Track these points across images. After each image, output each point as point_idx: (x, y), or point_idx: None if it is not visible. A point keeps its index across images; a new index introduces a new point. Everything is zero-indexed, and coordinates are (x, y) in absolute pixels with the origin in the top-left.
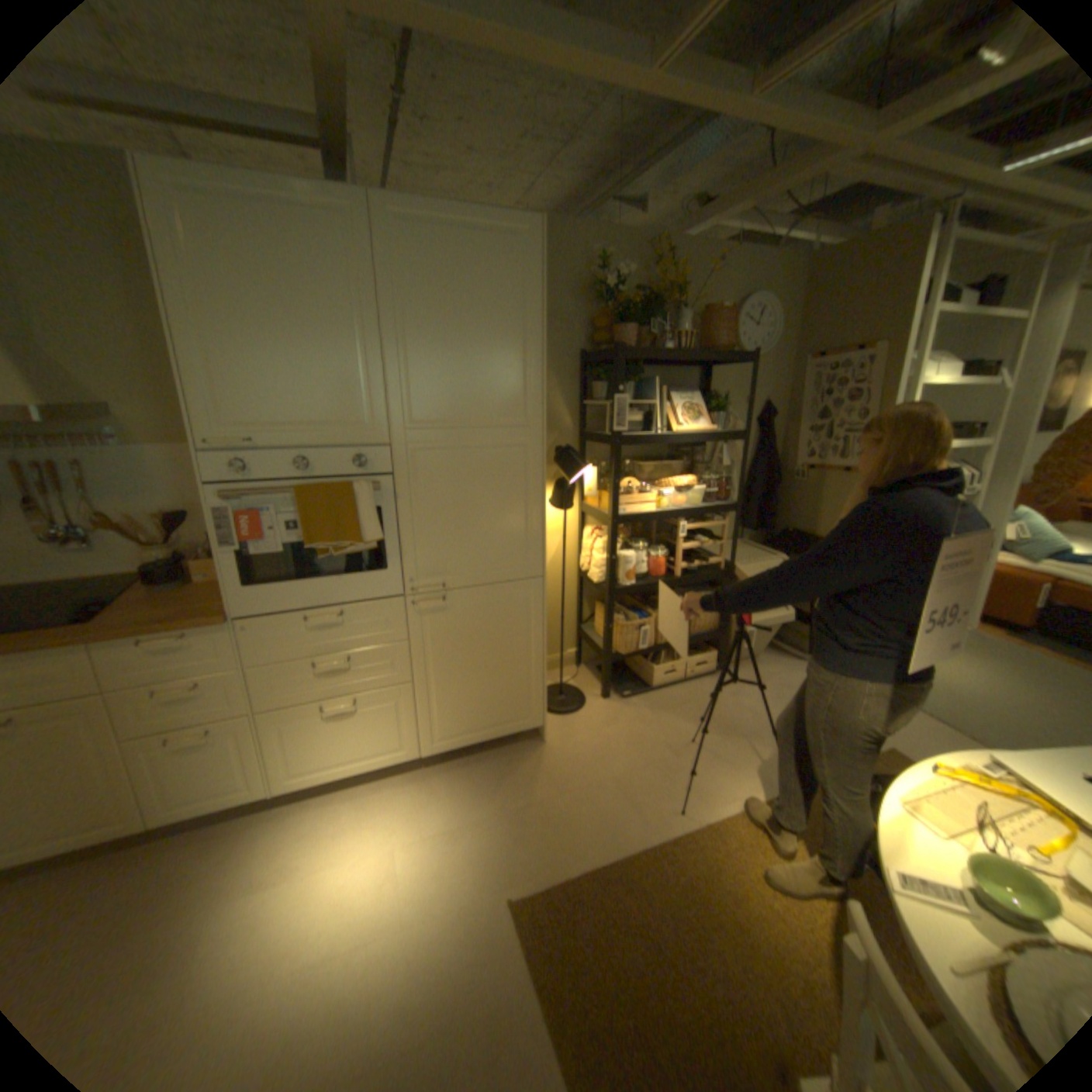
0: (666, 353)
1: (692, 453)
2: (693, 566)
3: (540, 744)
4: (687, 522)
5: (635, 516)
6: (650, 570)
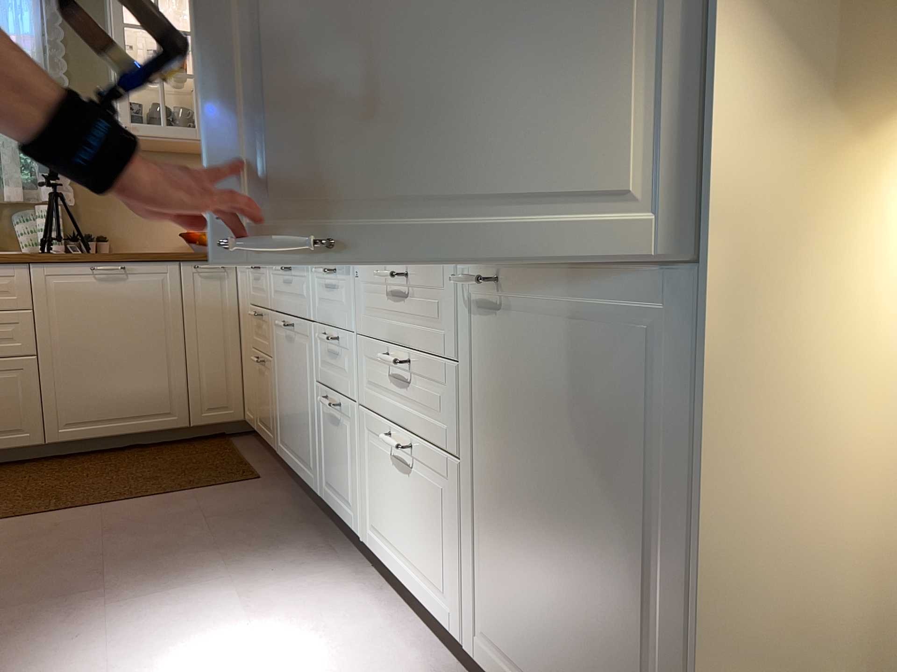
0: None
1: None
2: None
3: None
4: None
5: None
6: None
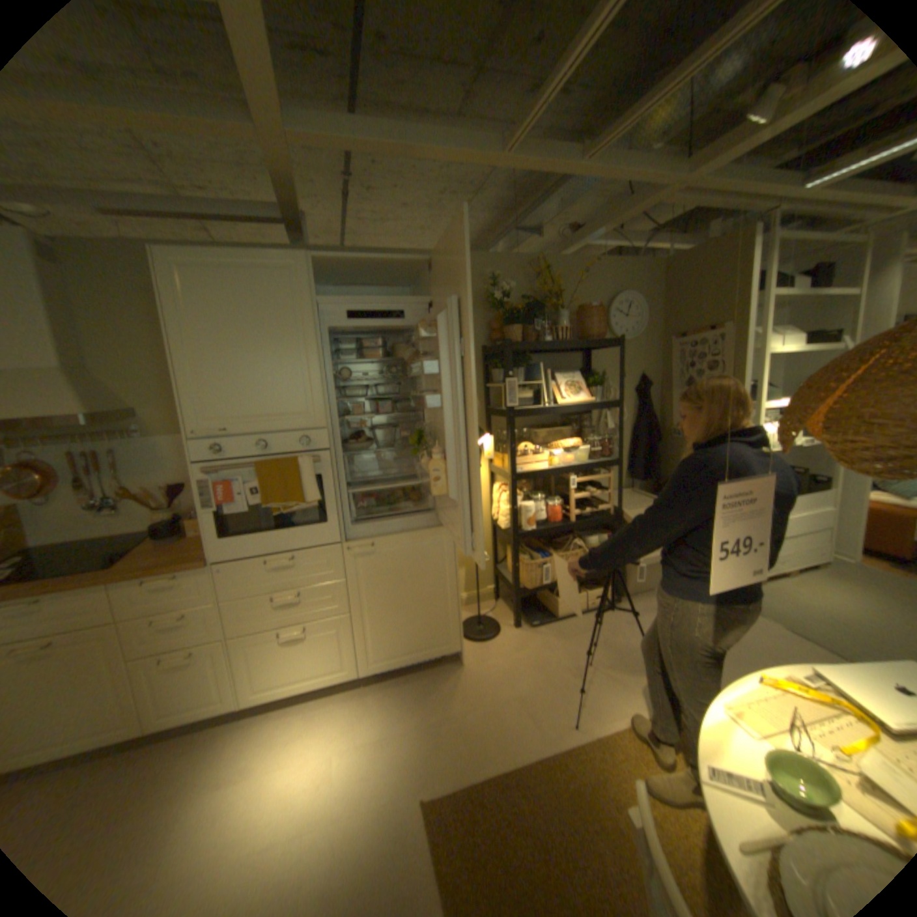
0: (548, 344)
1: (580, 419)
2: (586, 512)
3: (459, 667)
4: (578, 476)
5: (531, 473)
6: (549, 517)
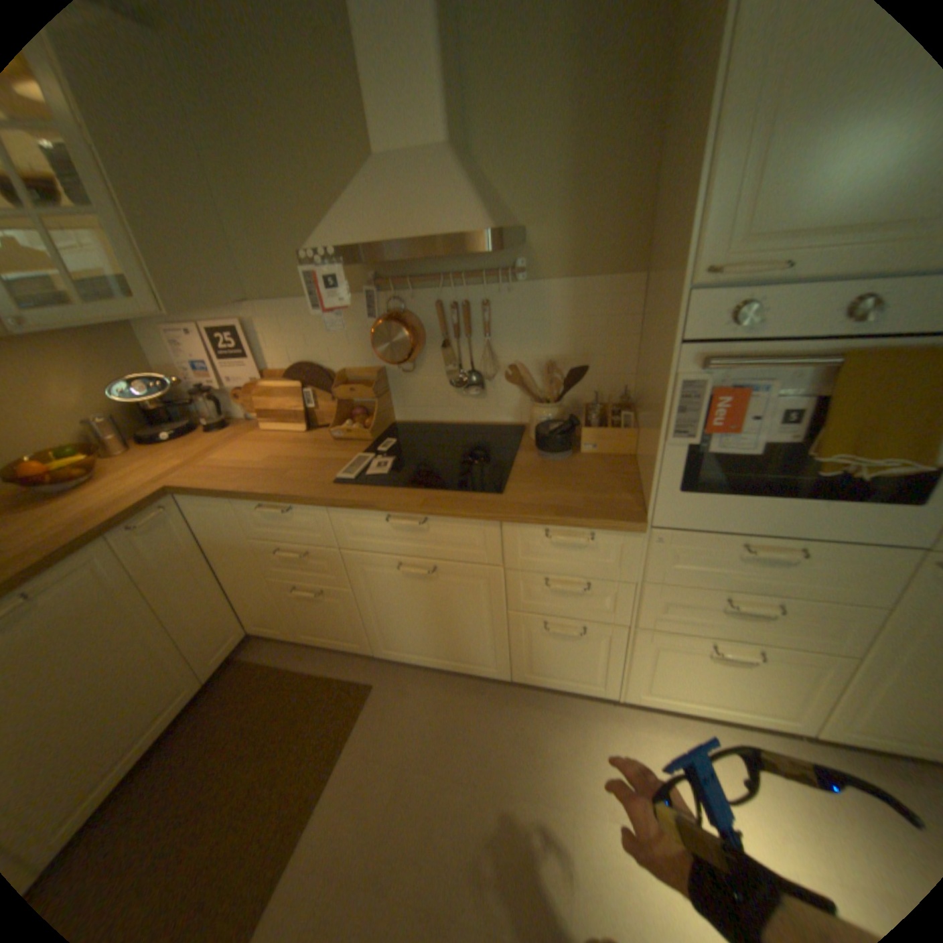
0: None
1: None
2: None
3: None
4: None
5: None
6: None
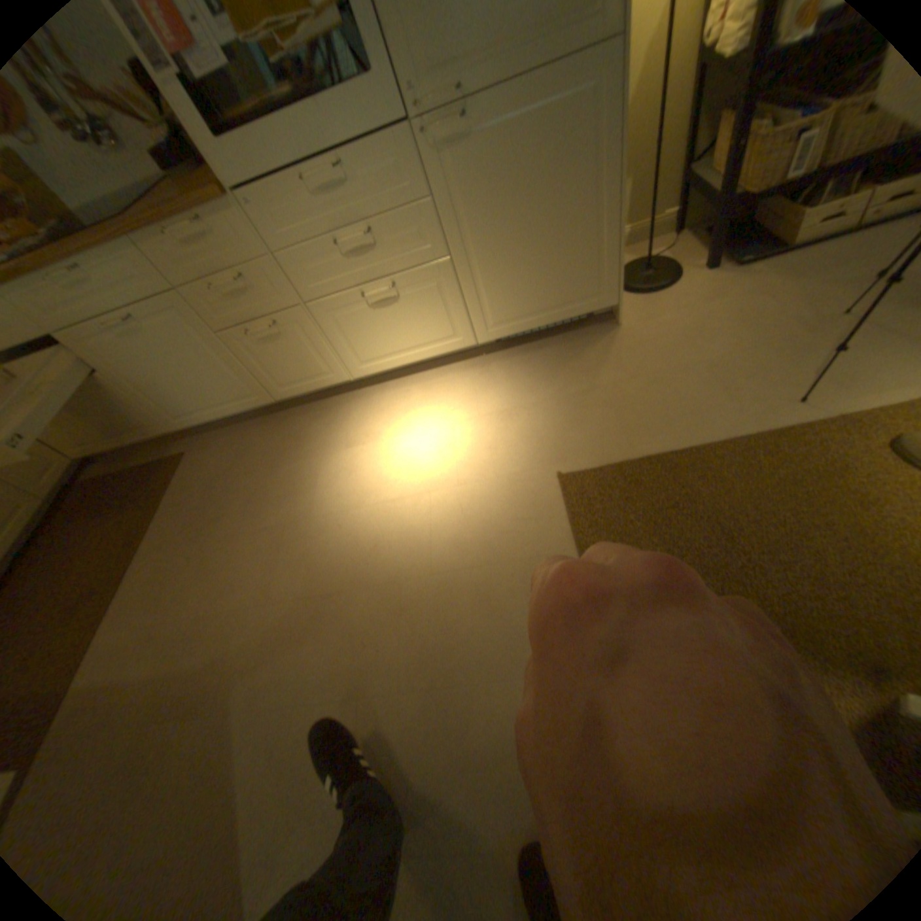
0: None
1: None
2: None
3: (615, 325)
4: None
5: None
6: None
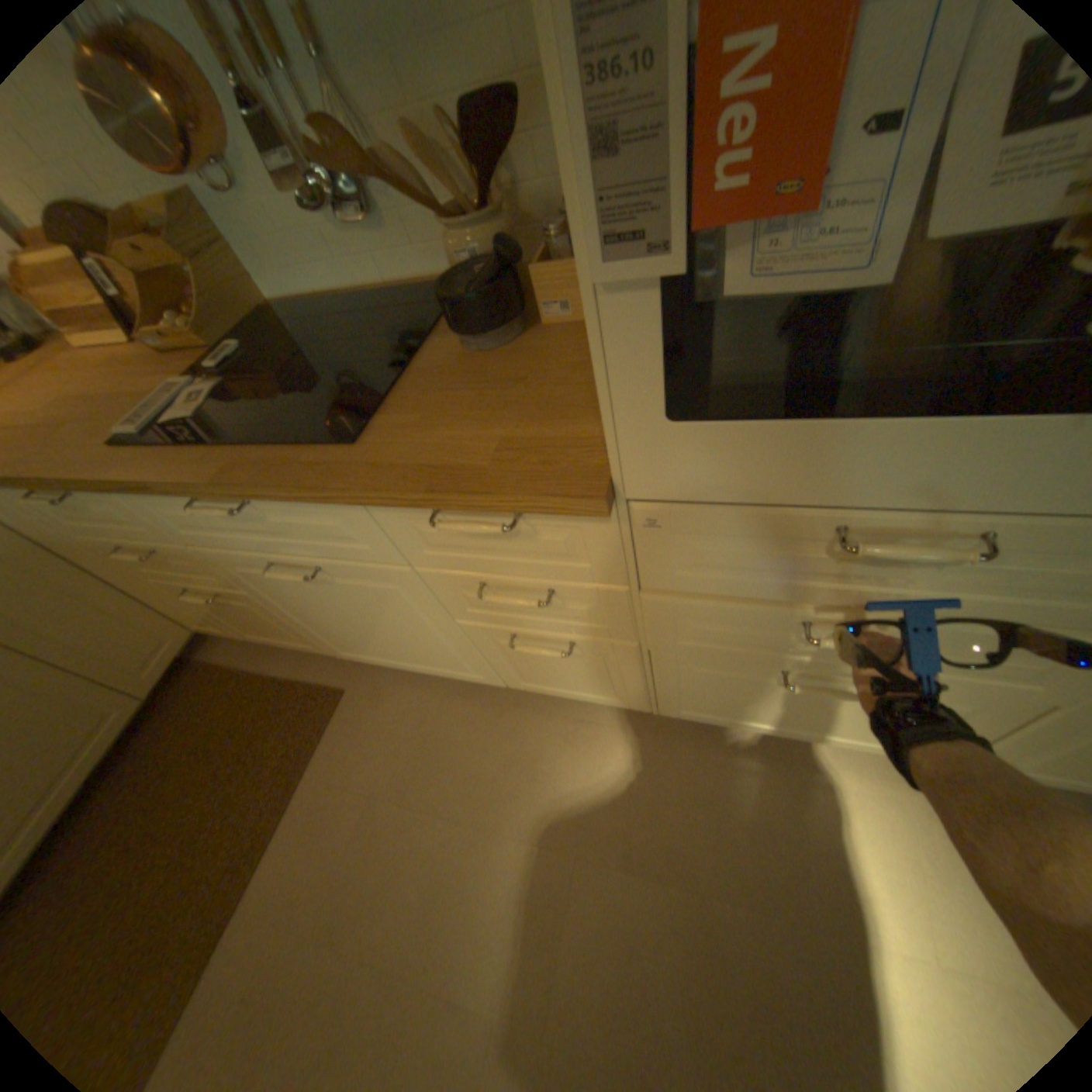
0: None
1: None
2: None
3: None
4: None
5: None
6: None
